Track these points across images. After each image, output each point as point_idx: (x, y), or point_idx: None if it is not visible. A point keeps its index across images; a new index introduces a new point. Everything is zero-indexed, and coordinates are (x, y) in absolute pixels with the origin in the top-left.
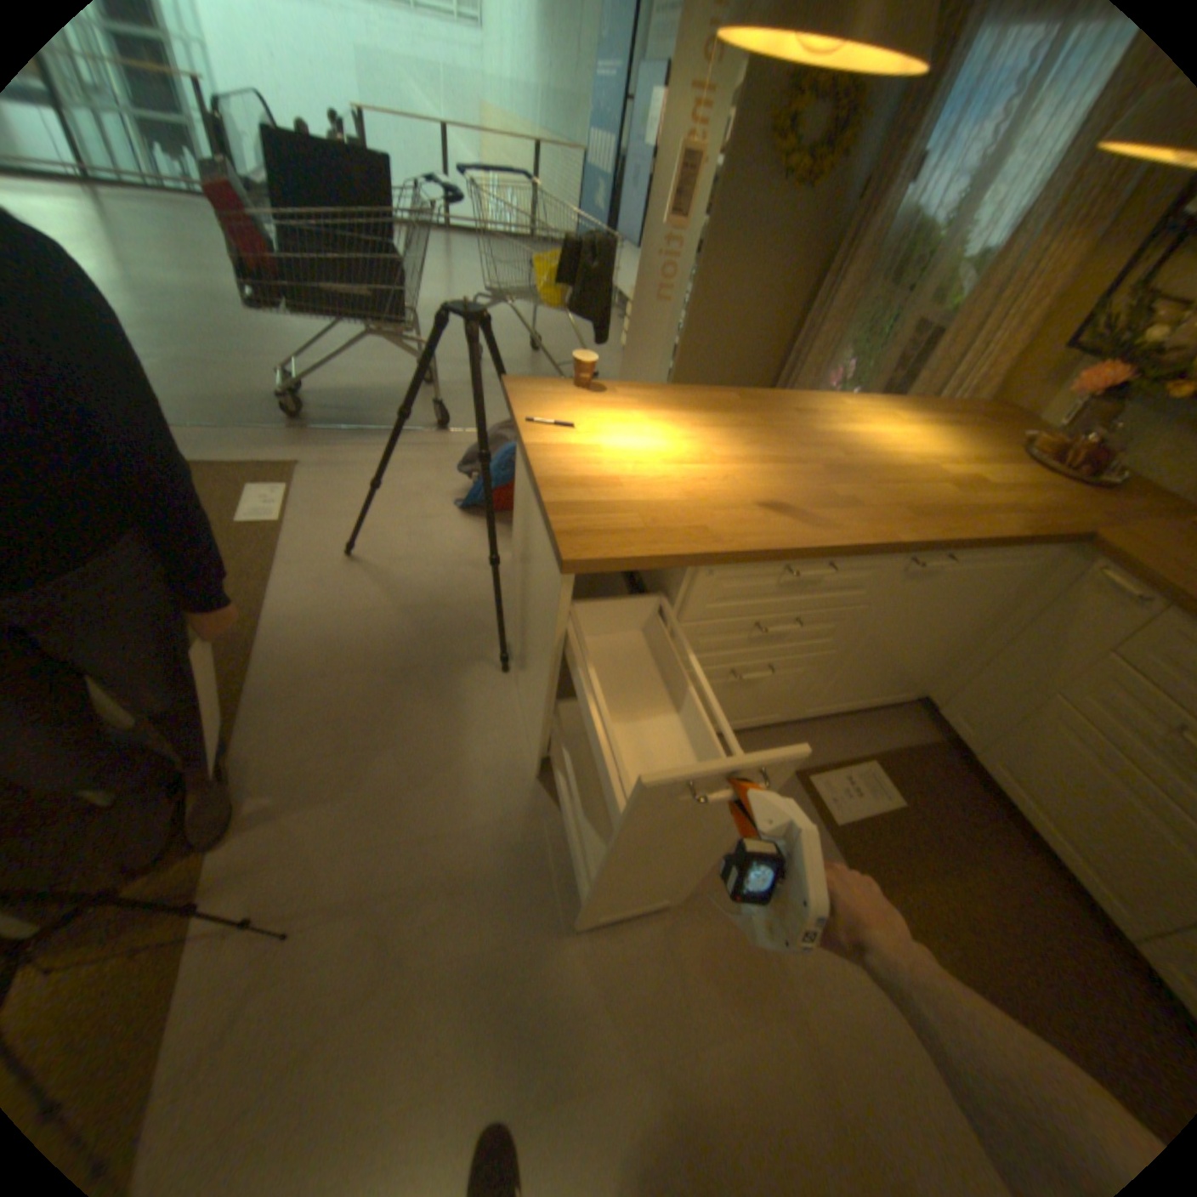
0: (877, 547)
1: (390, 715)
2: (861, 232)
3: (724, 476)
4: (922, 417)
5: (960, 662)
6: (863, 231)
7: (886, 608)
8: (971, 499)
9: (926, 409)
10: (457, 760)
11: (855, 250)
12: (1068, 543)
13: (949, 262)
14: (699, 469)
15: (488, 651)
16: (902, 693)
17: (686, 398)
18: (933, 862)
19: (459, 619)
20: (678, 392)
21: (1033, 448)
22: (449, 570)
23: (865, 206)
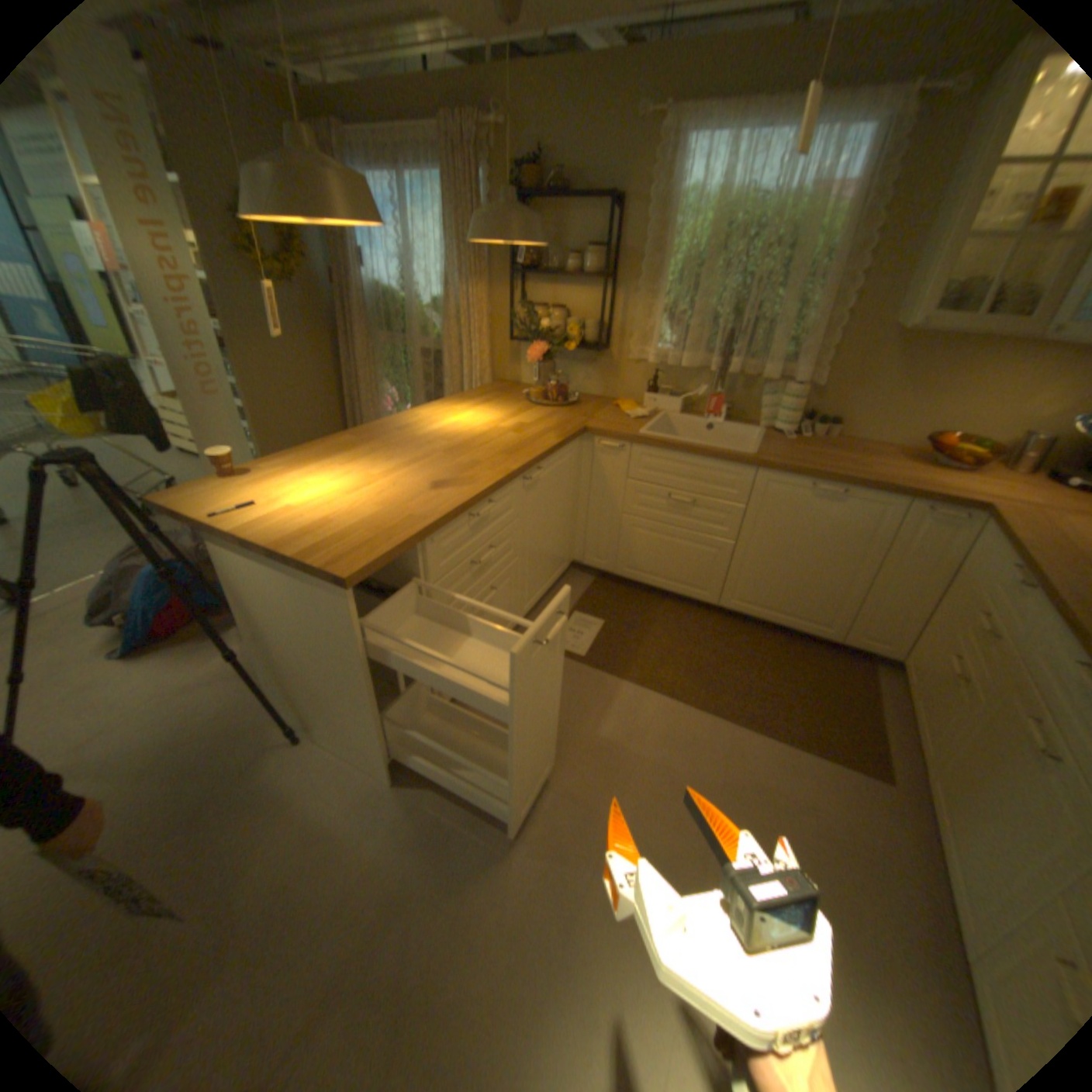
0: (504, 479)
1: (211, 860)
2: (345, 305)
3: (392, 484)
4: (466, 405)
5: (572, 529)
6: (347, 304)
7: (525, 515)
8: (524, 436)
9: (465, 400)
10: (312, 833)
11: (348, 317)
12: (577, 438)
13: (416, 312)
14: (372, 488)
15: (264, 742)
16: (559, 565)
17: (317, 451)
18: (632, 637)
19: (210, 740)
20: (306, 450)
21: (530, 400)
22: (158, 713)
23: (337, 287)
